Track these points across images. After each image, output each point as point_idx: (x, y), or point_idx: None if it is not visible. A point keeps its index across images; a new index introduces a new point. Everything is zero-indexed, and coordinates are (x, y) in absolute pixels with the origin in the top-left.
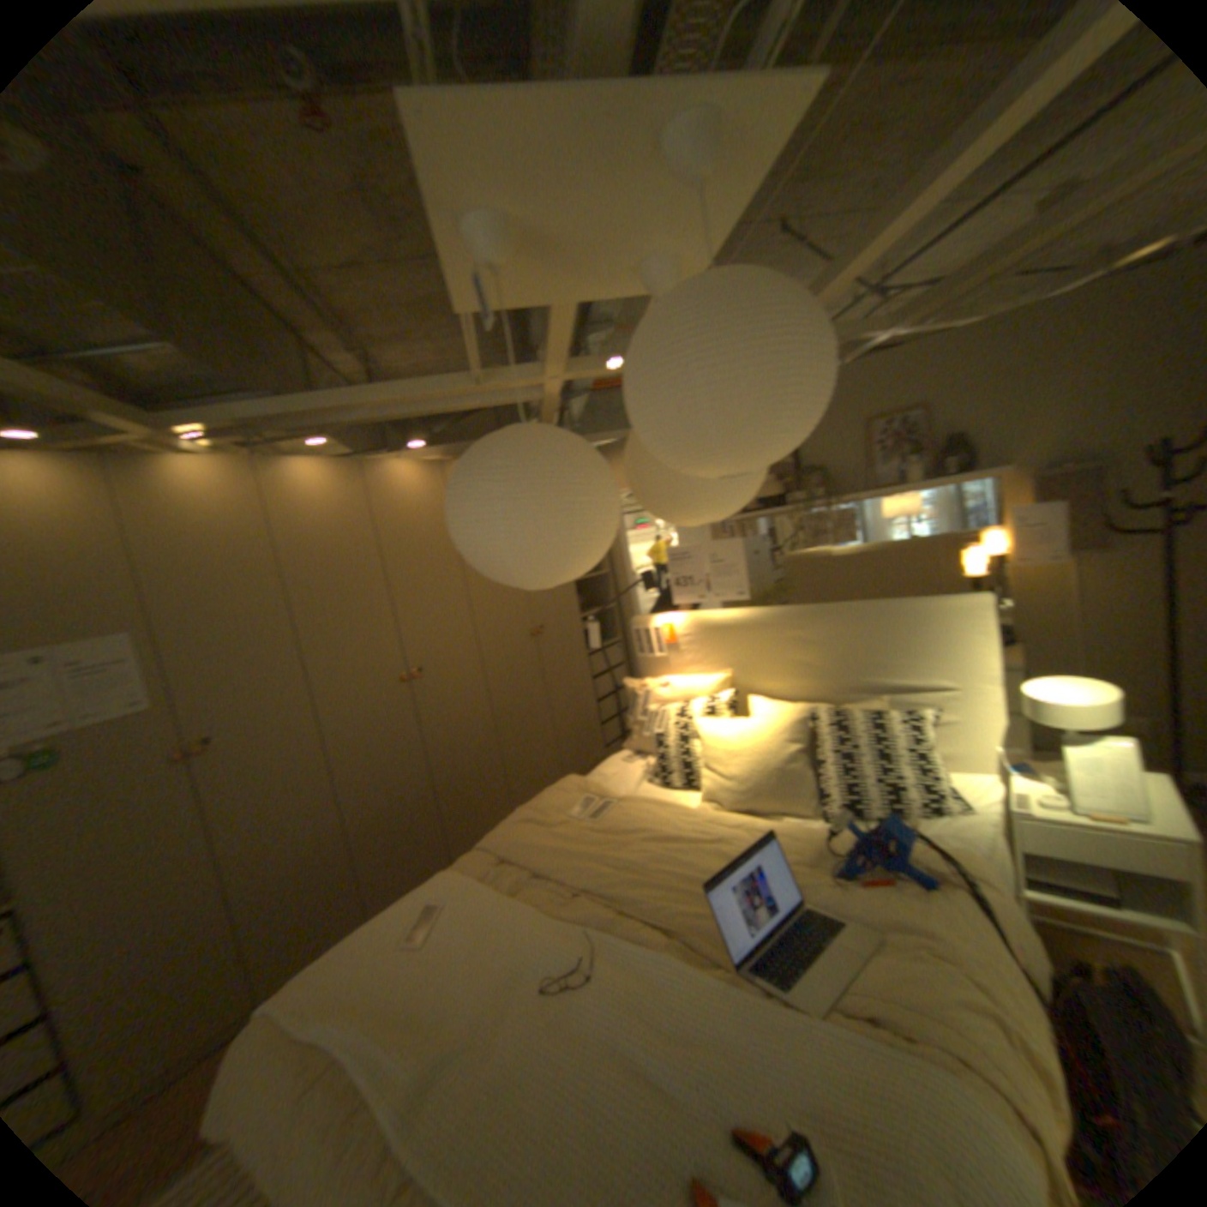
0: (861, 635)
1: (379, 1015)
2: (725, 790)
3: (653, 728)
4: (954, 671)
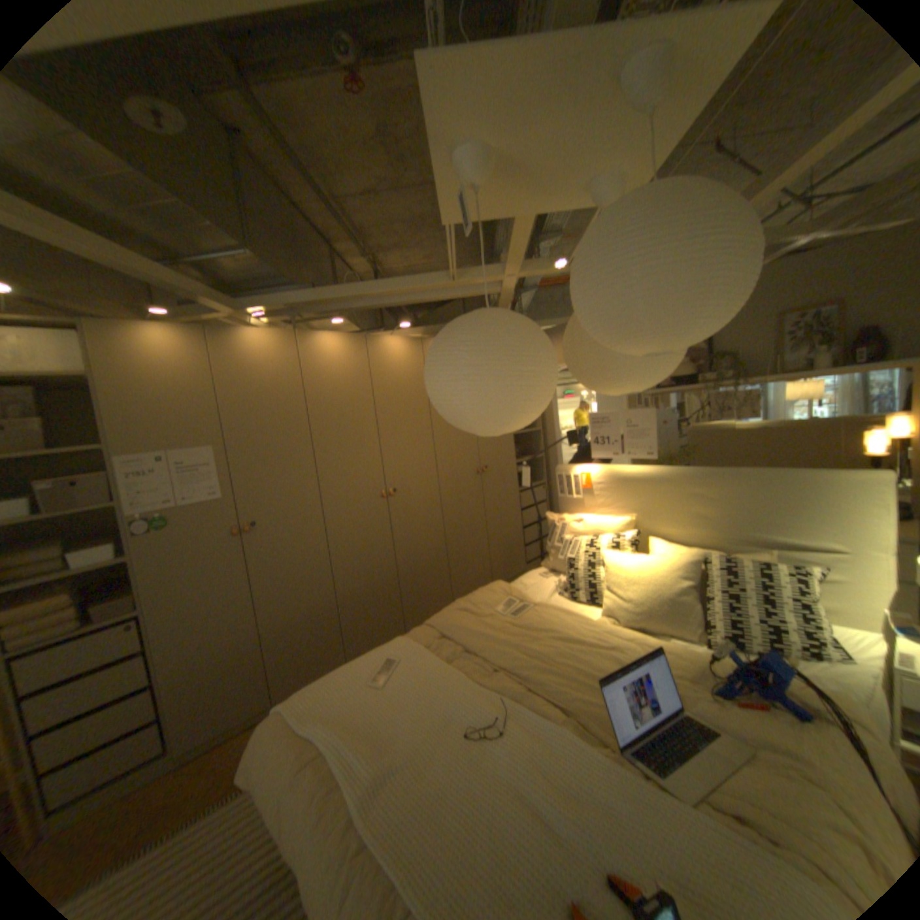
0: (758, 497)
1: (353, 728)
2: (624, 609)
3: (568, 553)
4: (848, 537)
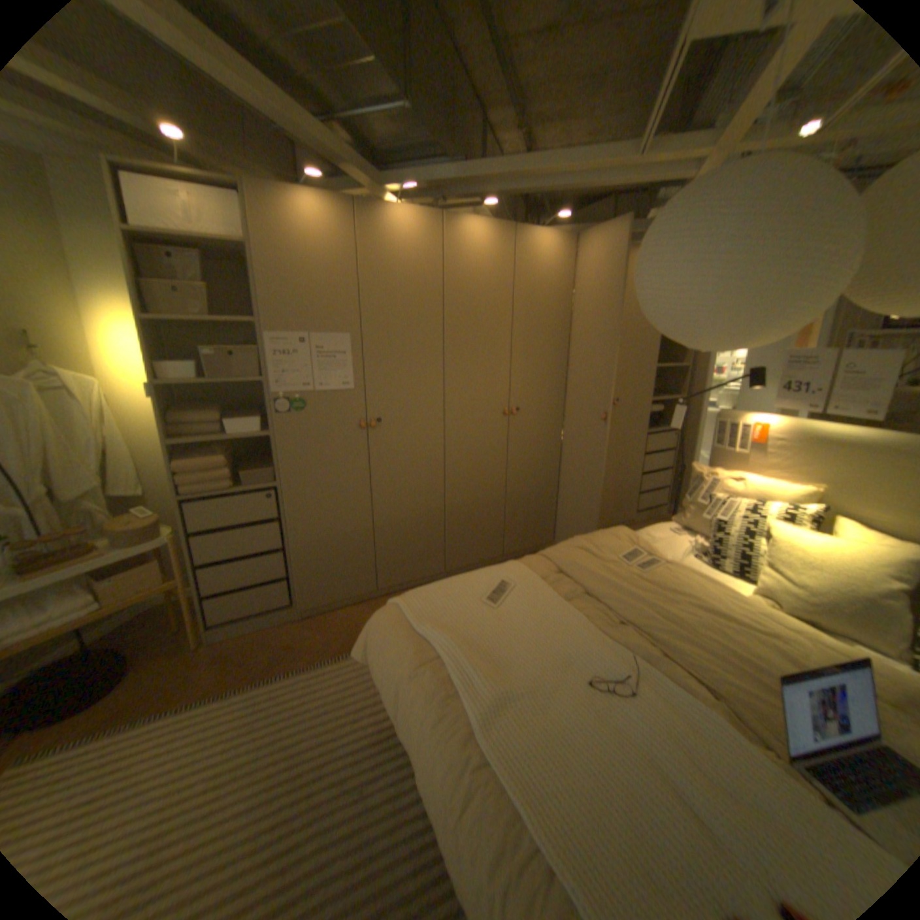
0: None
1: (469, 639)
2: (793, 594)
3: (718, 514)
4: None
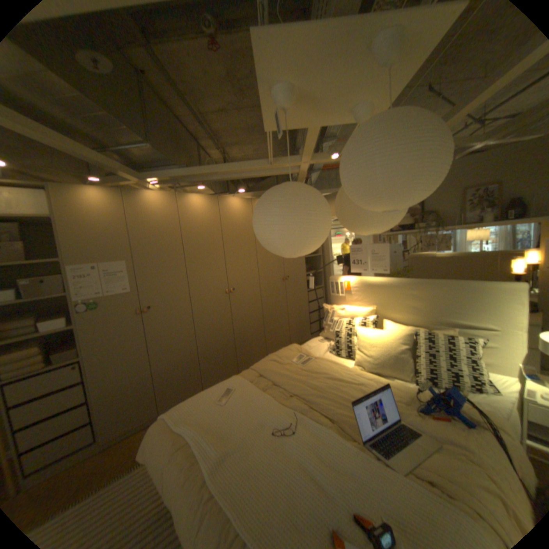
0: (448, 297)
1: (206, 428)
2: (367, 361)
3: (335, 328)
4: (499, 321)
